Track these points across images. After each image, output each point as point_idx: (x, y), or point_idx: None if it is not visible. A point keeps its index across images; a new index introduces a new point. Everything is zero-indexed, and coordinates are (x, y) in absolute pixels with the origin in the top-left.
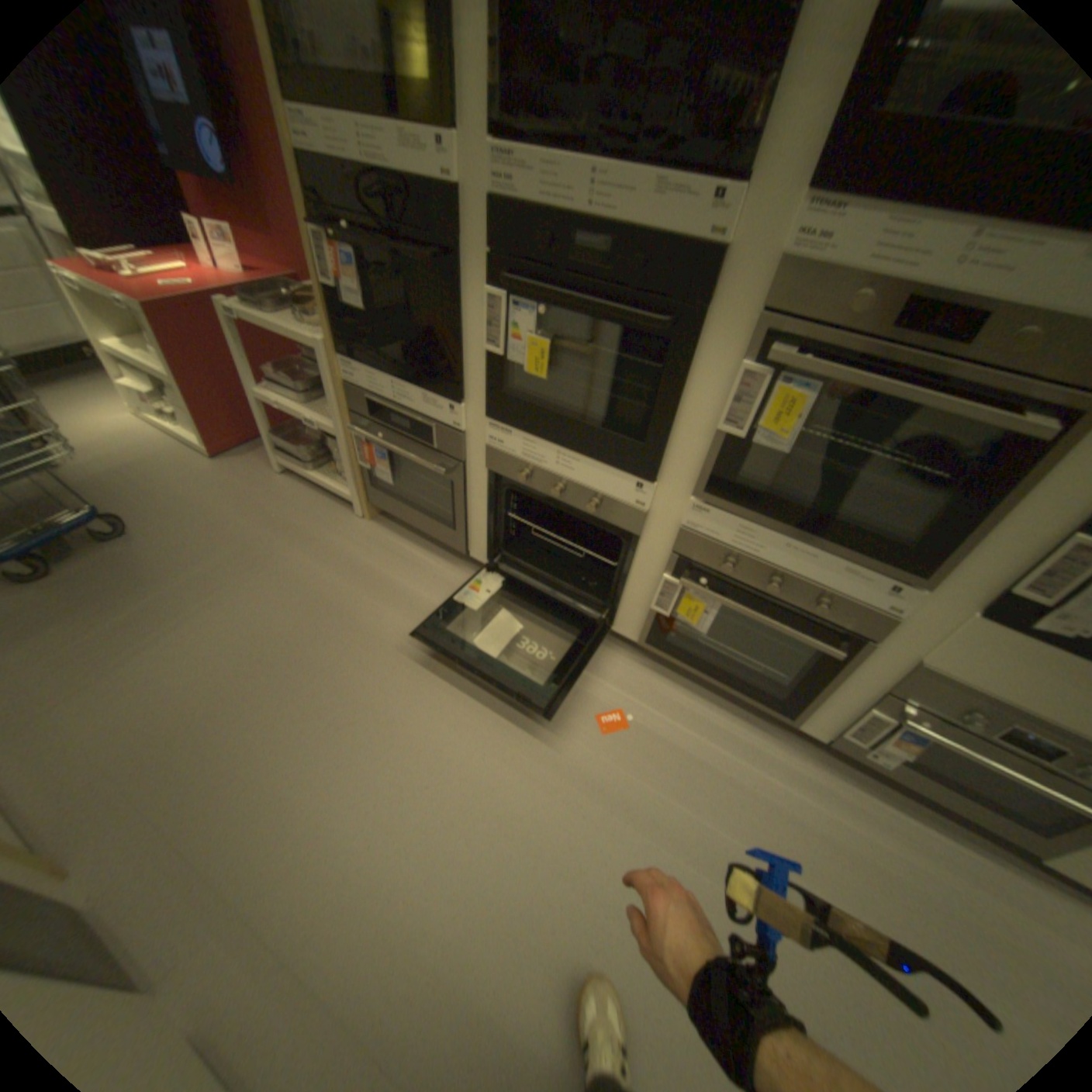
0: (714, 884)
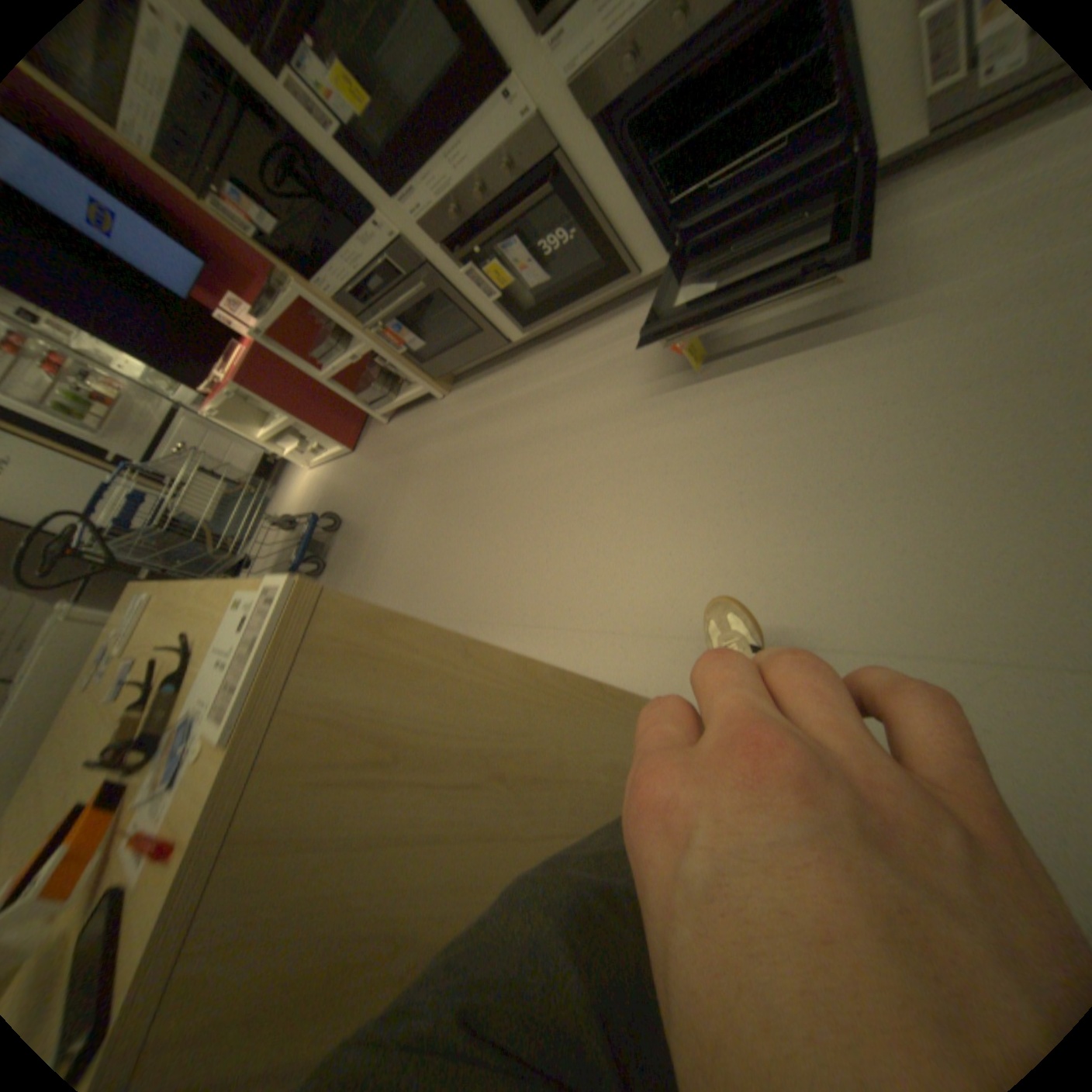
0: (843, 358)
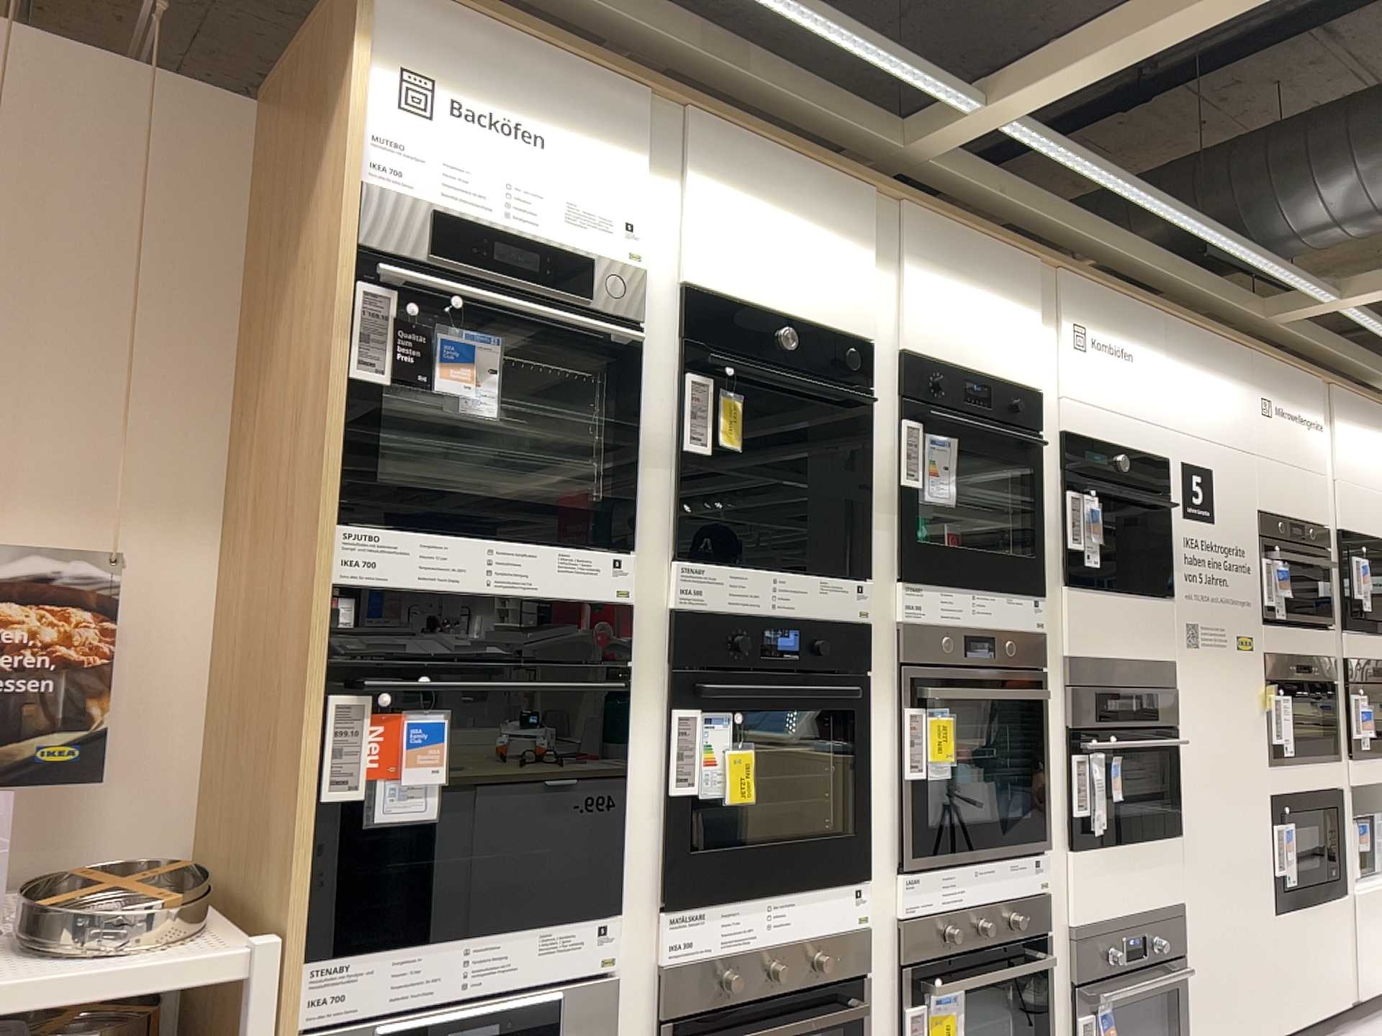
0: None
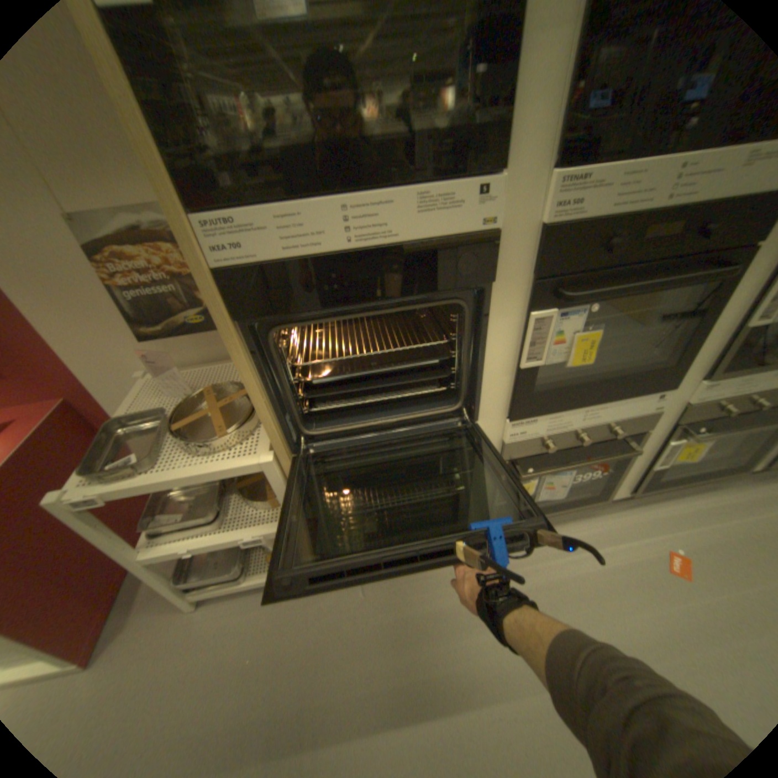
0: None
